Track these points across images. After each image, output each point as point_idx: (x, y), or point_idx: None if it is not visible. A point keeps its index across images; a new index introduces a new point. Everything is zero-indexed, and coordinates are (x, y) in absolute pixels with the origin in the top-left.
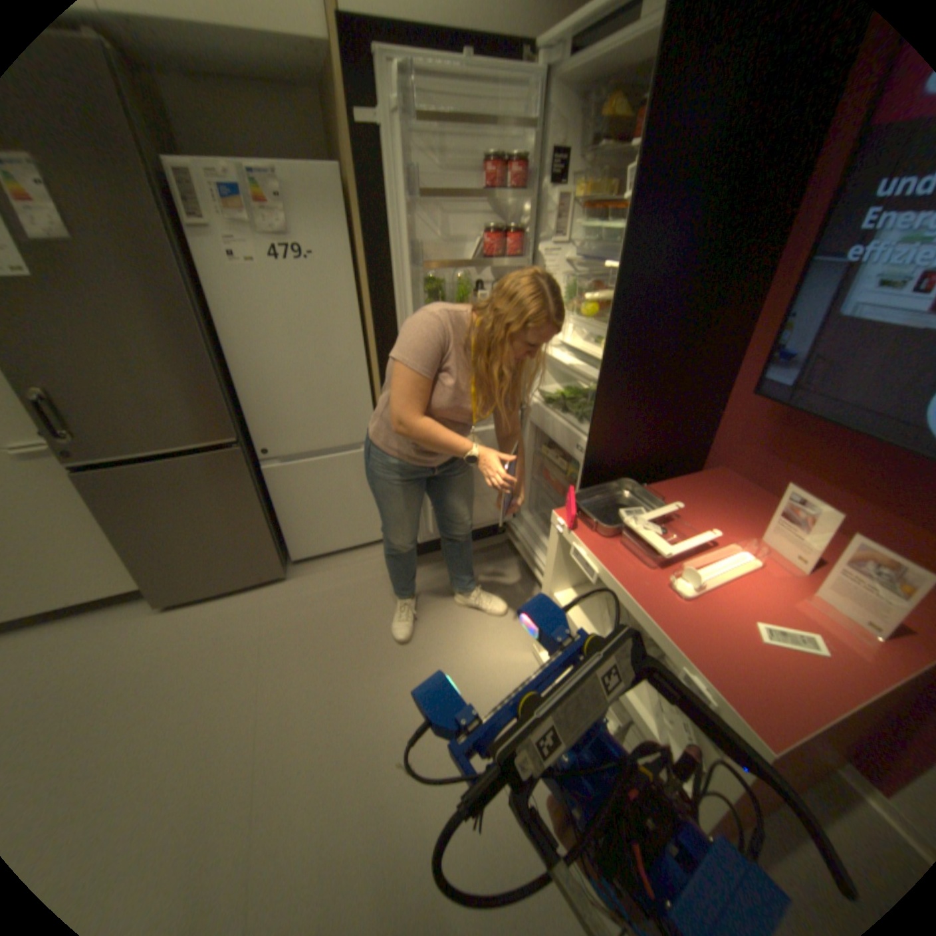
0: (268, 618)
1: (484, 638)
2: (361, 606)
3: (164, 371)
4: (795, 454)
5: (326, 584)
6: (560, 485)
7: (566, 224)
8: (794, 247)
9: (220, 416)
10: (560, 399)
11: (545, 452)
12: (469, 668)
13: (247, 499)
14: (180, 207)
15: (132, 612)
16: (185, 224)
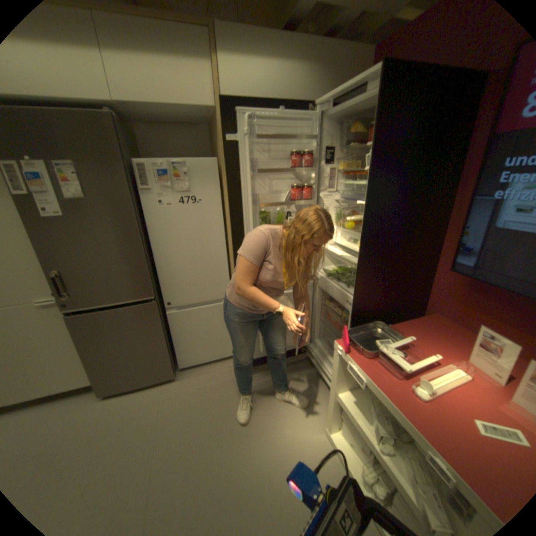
0: (162, 406)
1: (294, 423)
2: (218, 399)
3: (120, 261)
4: (482, 307)
5: (198, 384)
6: (338, 323)
7: (334, 182)
8: (462, 191)
9: (146, 284)
10: (335, 274)
11: (328, 304)
12: (285, 444)
13: (157, 331)
14: (137, 180)
15: (84, 400)
16: (139, 188)
